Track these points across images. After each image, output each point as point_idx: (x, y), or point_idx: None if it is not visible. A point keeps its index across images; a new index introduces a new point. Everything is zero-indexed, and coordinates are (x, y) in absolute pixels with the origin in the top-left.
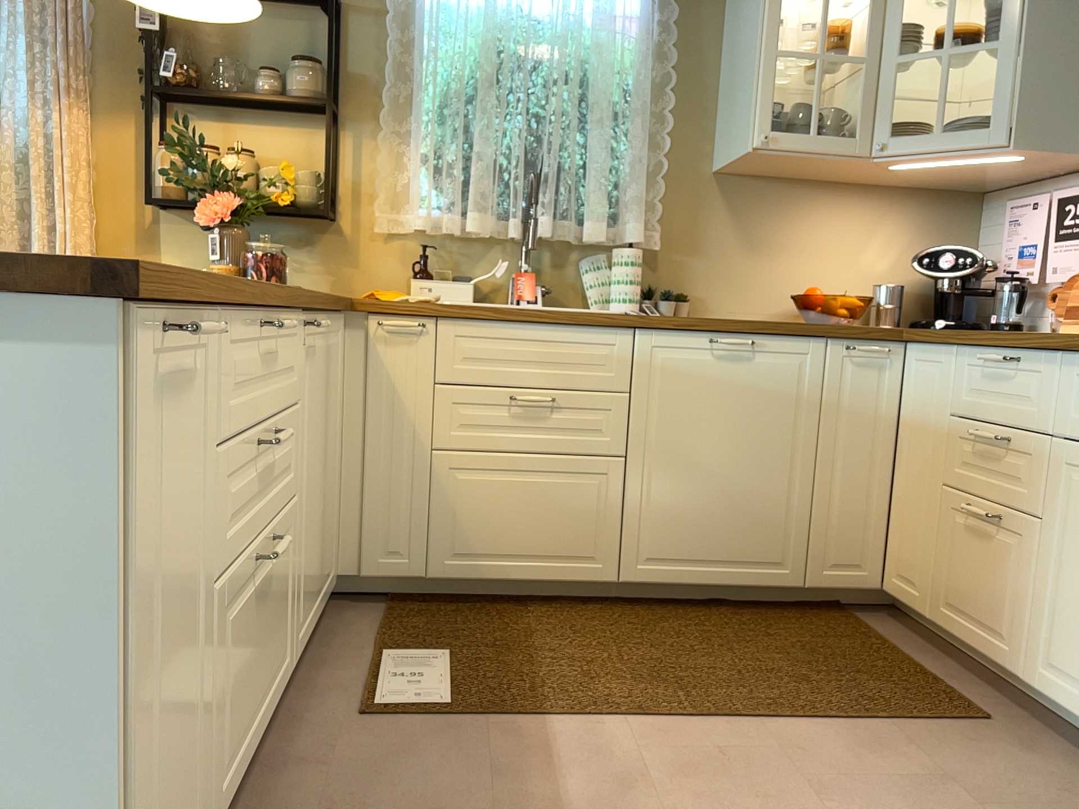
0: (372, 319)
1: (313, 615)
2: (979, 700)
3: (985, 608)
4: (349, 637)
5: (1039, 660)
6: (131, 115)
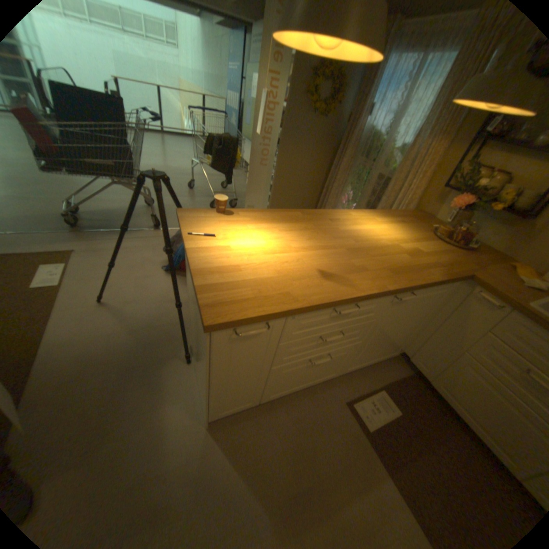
0: (481, 288)
1: (371, 364)
2: None
3: None
4: (386, 375)
5: None
6: (467, 142)
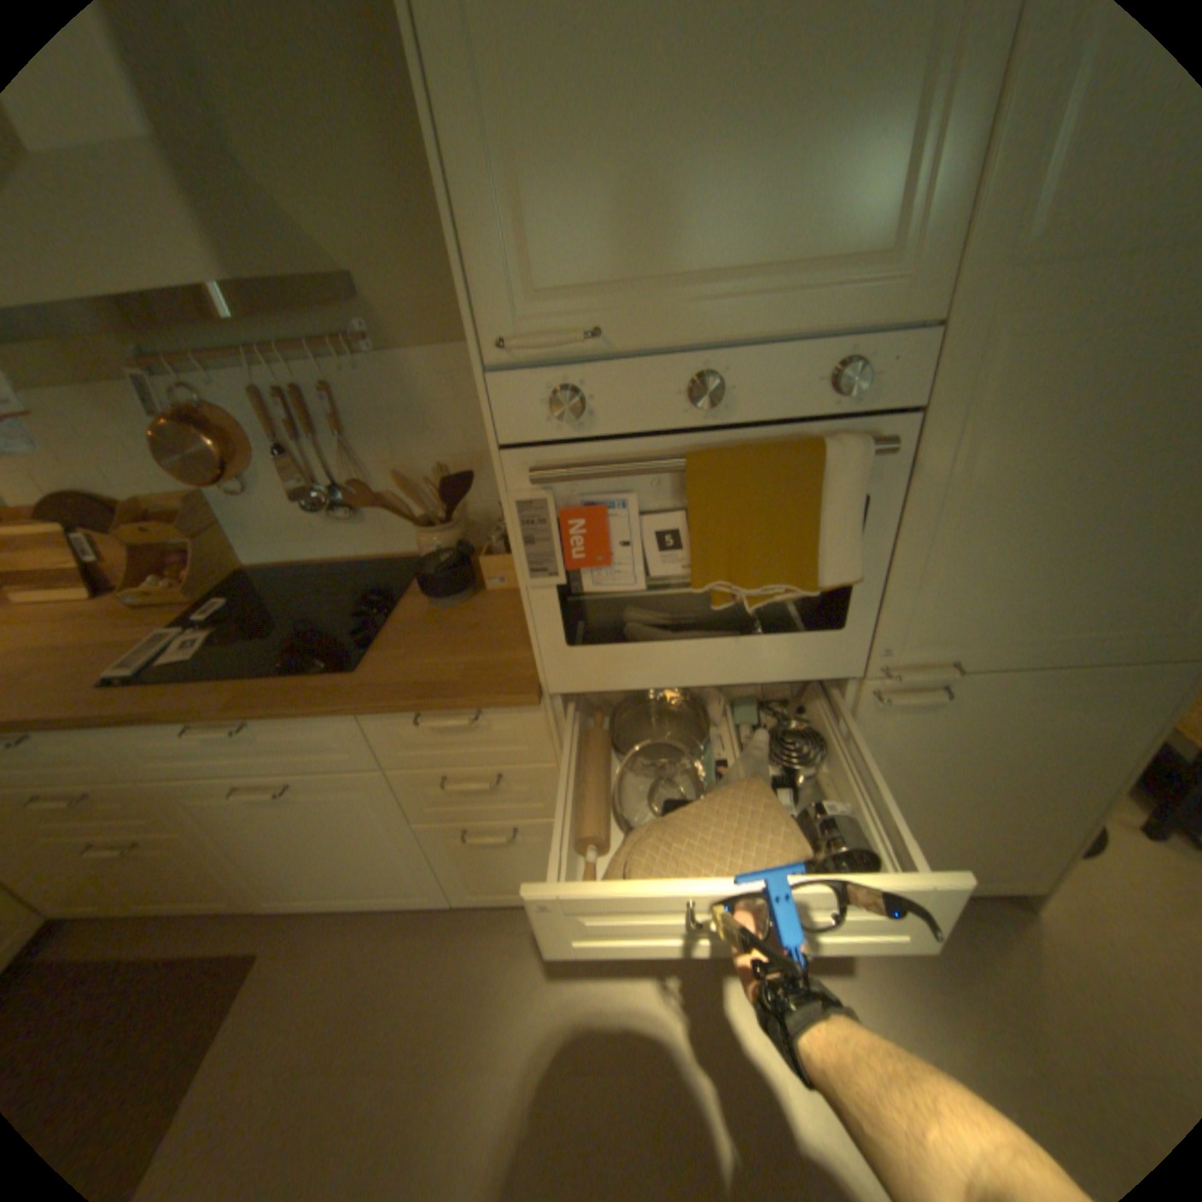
0: None
1: None
2: (226, 943)
3: (175, 893)
4: None
5: (251, 901)
6: None
